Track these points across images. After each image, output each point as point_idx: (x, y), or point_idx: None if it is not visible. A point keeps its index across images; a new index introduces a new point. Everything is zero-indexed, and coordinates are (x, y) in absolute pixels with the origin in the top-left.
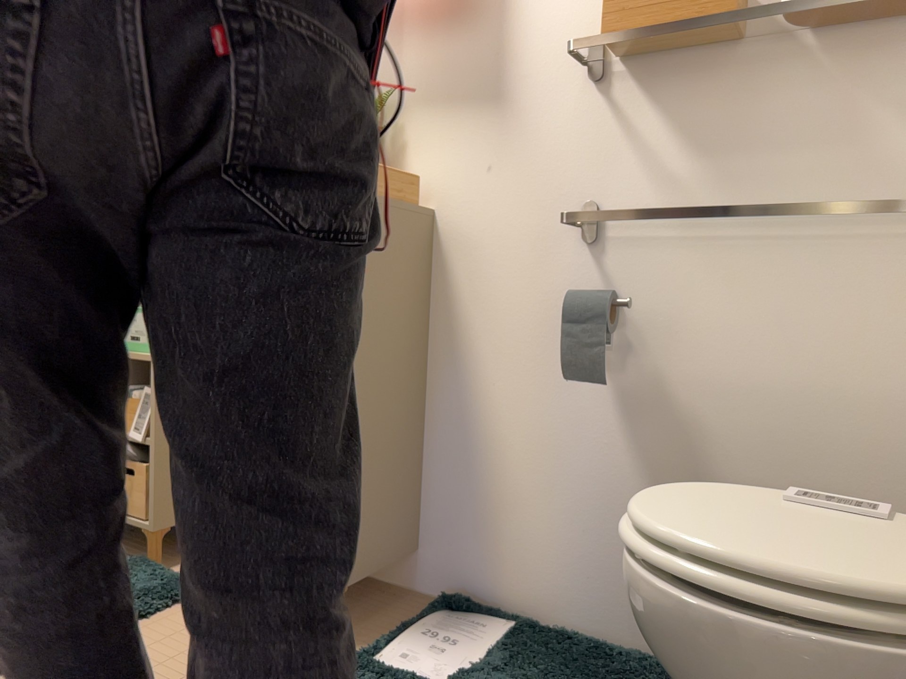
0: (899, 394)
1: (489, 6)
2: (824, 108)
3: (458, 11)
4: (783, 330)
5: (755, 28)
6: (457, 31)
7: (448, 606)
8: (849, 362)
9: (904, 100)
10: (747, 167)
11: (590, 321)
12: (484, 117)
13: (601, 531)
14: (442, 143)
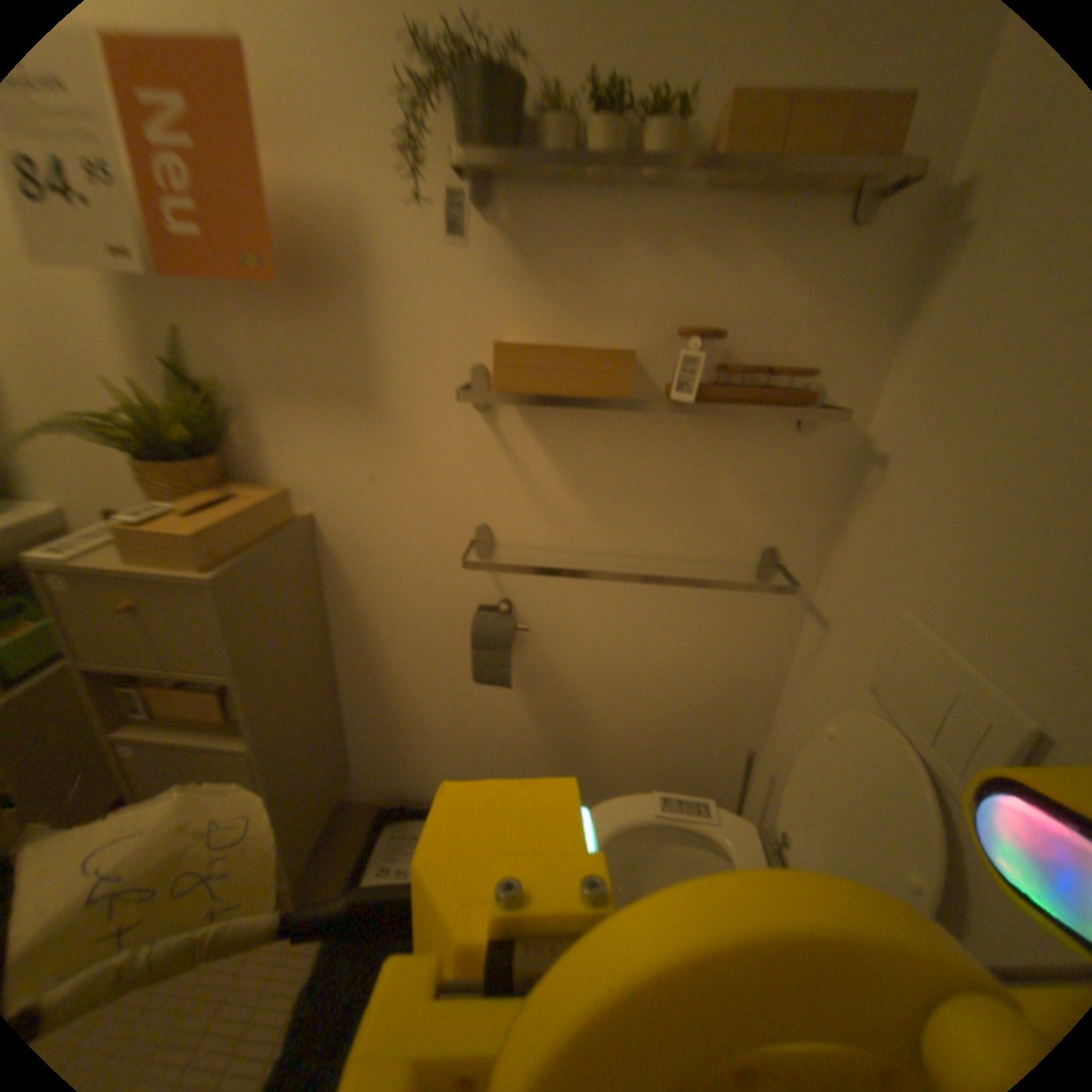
0: (718, 675)
1: (341, 279)
2: (696, 469)
3: (298, 275)
4: (647, 634)
5: (645, 383)
6: (301, 304)
7: (388, 825)
8: (690, 656)
9: (757, 473)
10: (629, 511)
11: (499, 651)
12: (356, 420)
13: (507, 759)
14: (307, 441)
